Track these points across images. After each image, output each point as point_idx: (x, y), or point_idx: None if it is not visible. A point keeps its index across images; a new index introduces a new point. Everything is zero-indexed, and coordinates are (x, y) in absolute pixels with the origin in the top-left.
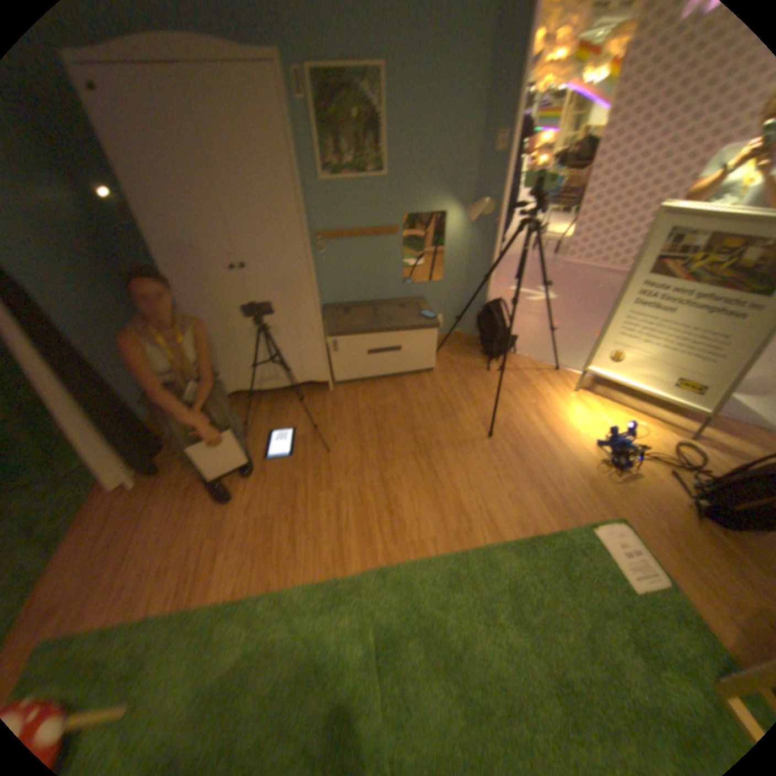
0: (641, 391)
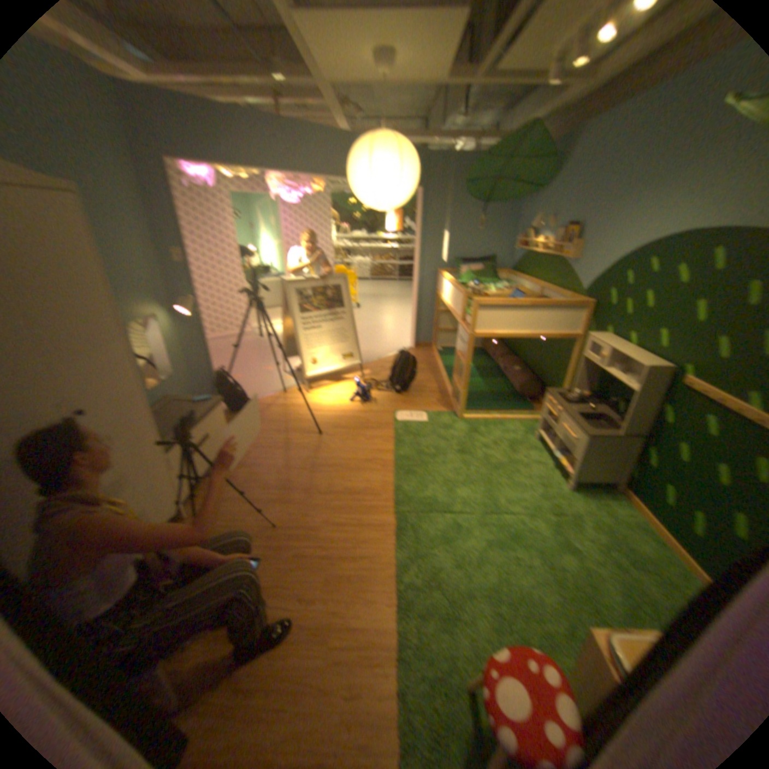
0: (322, 376)
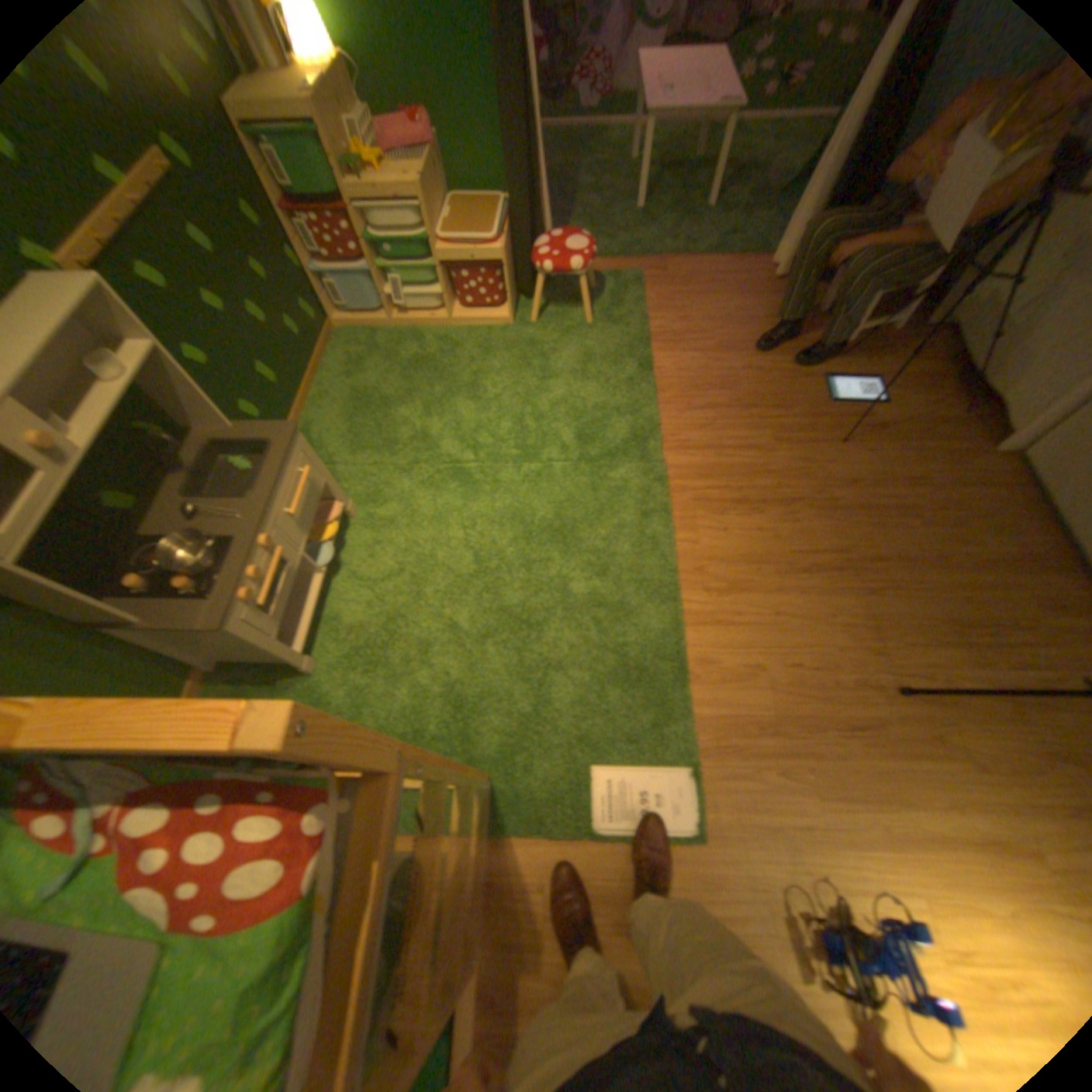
0: None
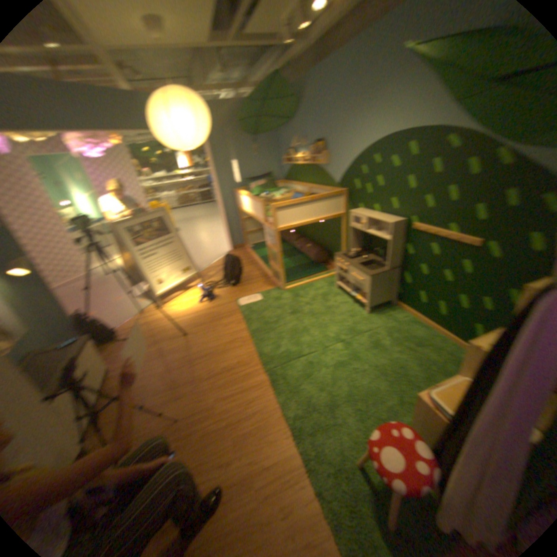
0: (172, 290)
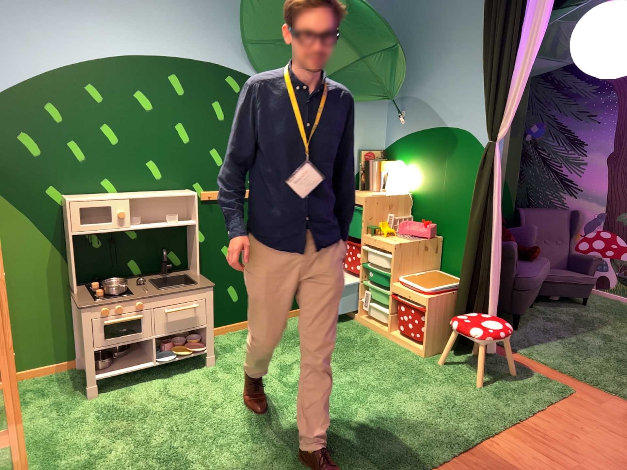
0: None
